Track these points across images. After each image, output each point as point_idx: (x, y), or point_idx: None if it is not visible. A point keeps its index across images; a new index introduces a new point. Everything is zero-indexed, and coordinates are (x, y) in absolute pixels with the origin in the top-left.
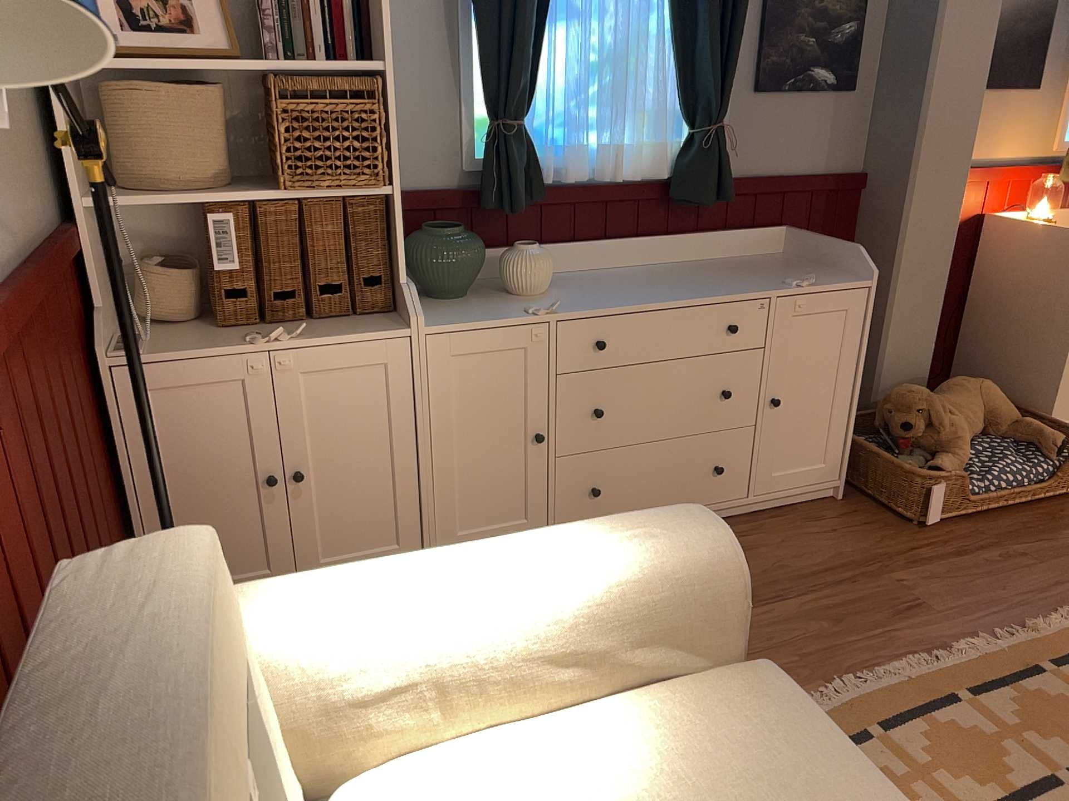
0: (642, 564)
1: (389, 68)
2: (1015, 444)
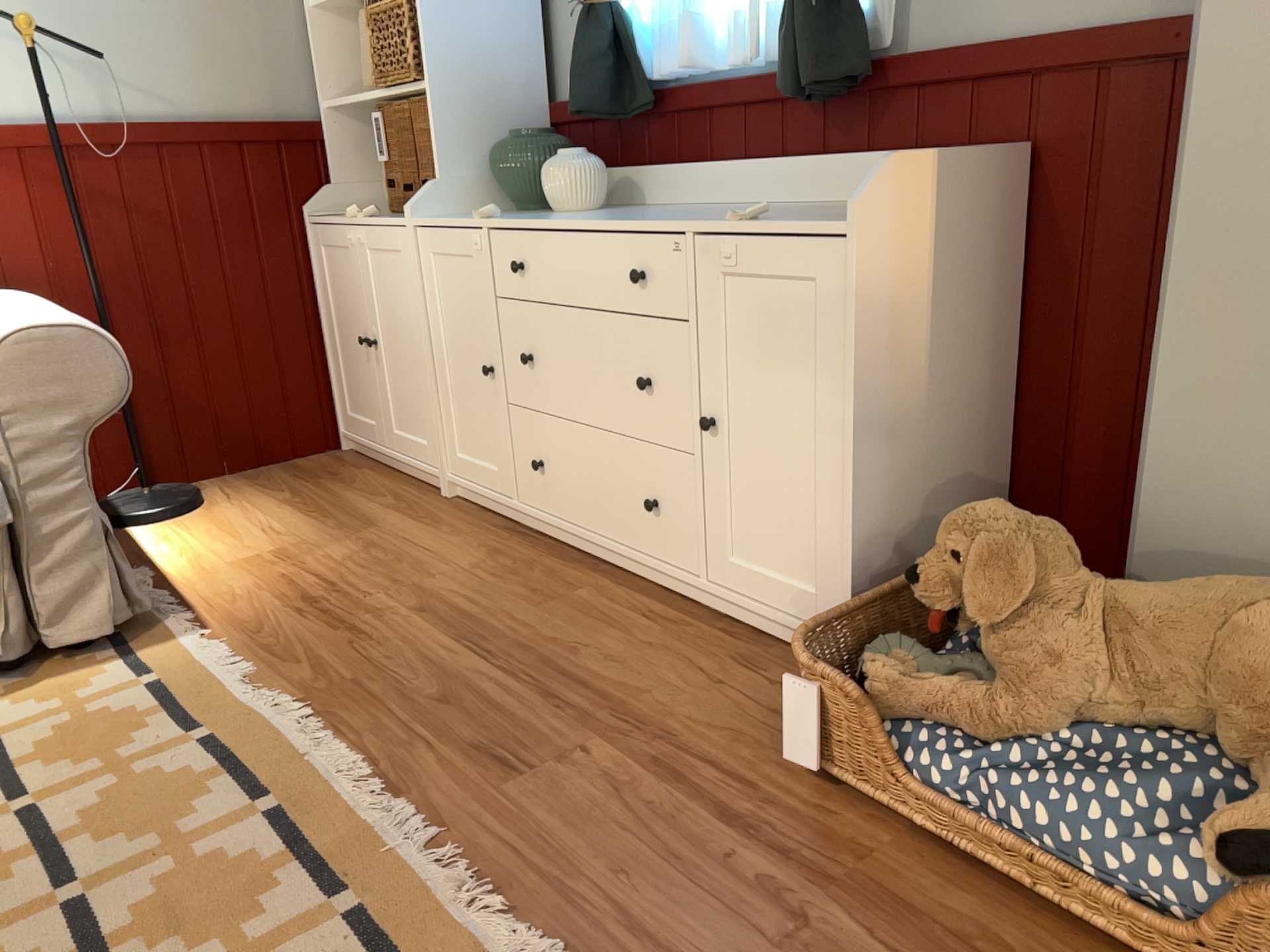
0: None
1: None
2: (1226, 794)
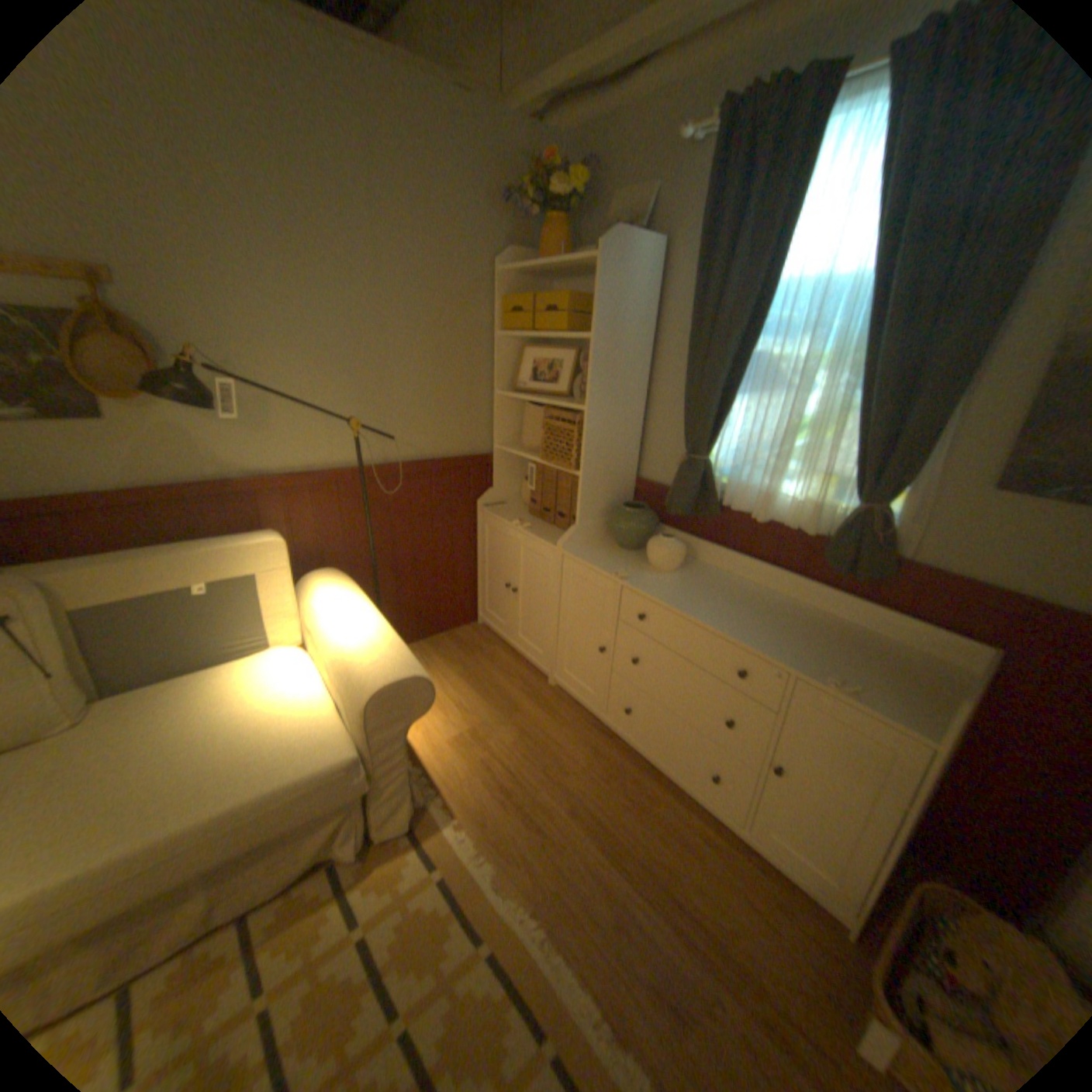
0: (357, 664)
1: (588, 410)
2: None
